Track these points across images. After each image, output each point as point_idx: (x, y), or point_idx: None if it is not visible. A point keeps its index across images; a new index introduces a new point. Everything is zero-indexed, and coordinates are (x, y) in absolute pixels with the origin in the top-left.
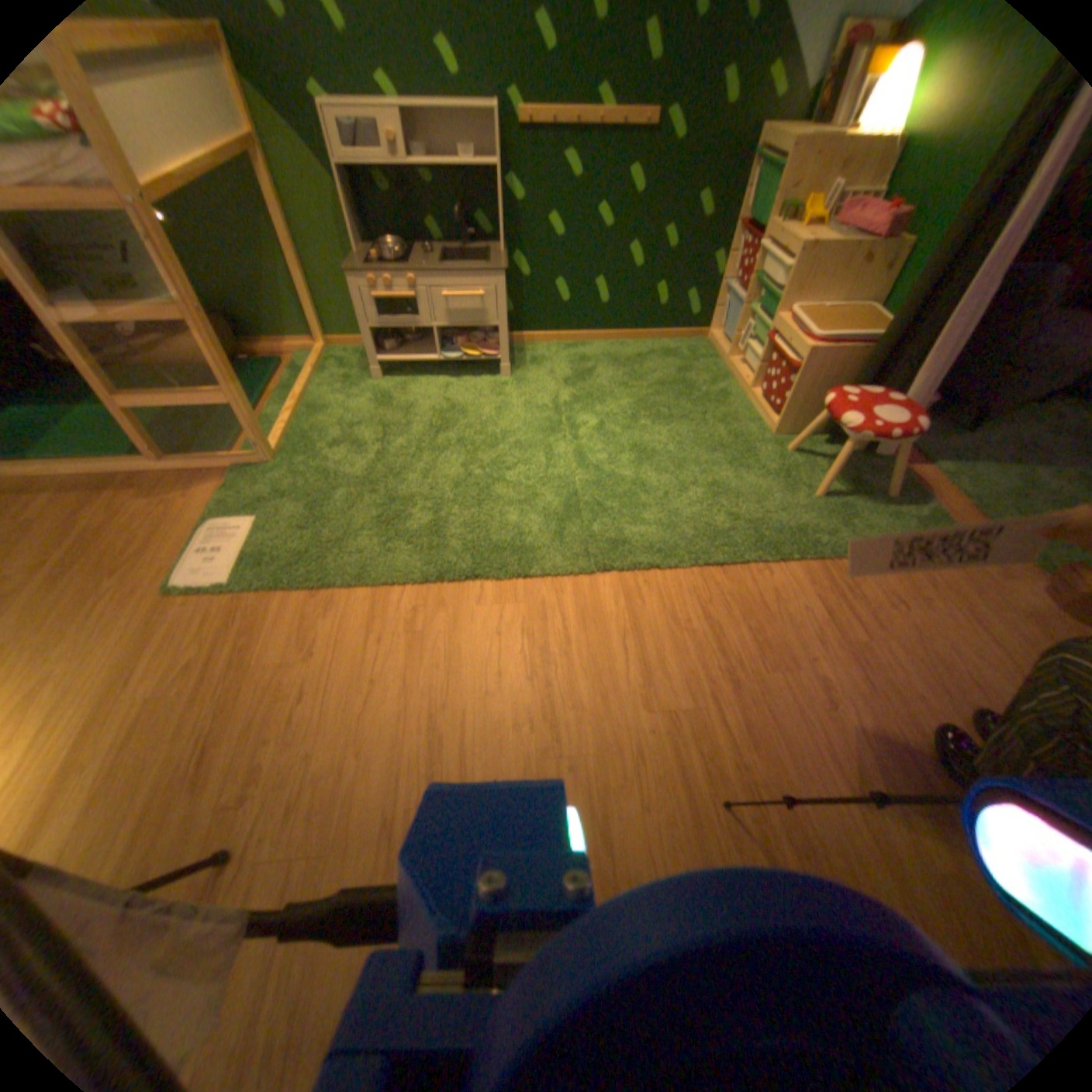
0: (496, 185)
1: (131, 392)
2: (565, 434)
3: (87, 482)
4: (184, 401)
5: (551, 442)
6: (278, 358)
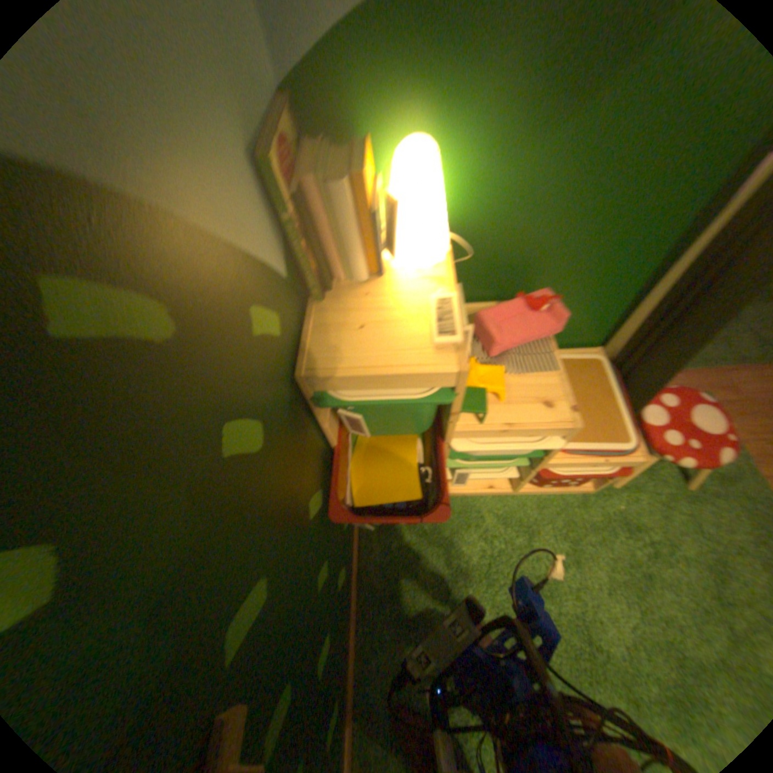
0: None
1: None
2: None
3: None
4: None
5: None
6: None
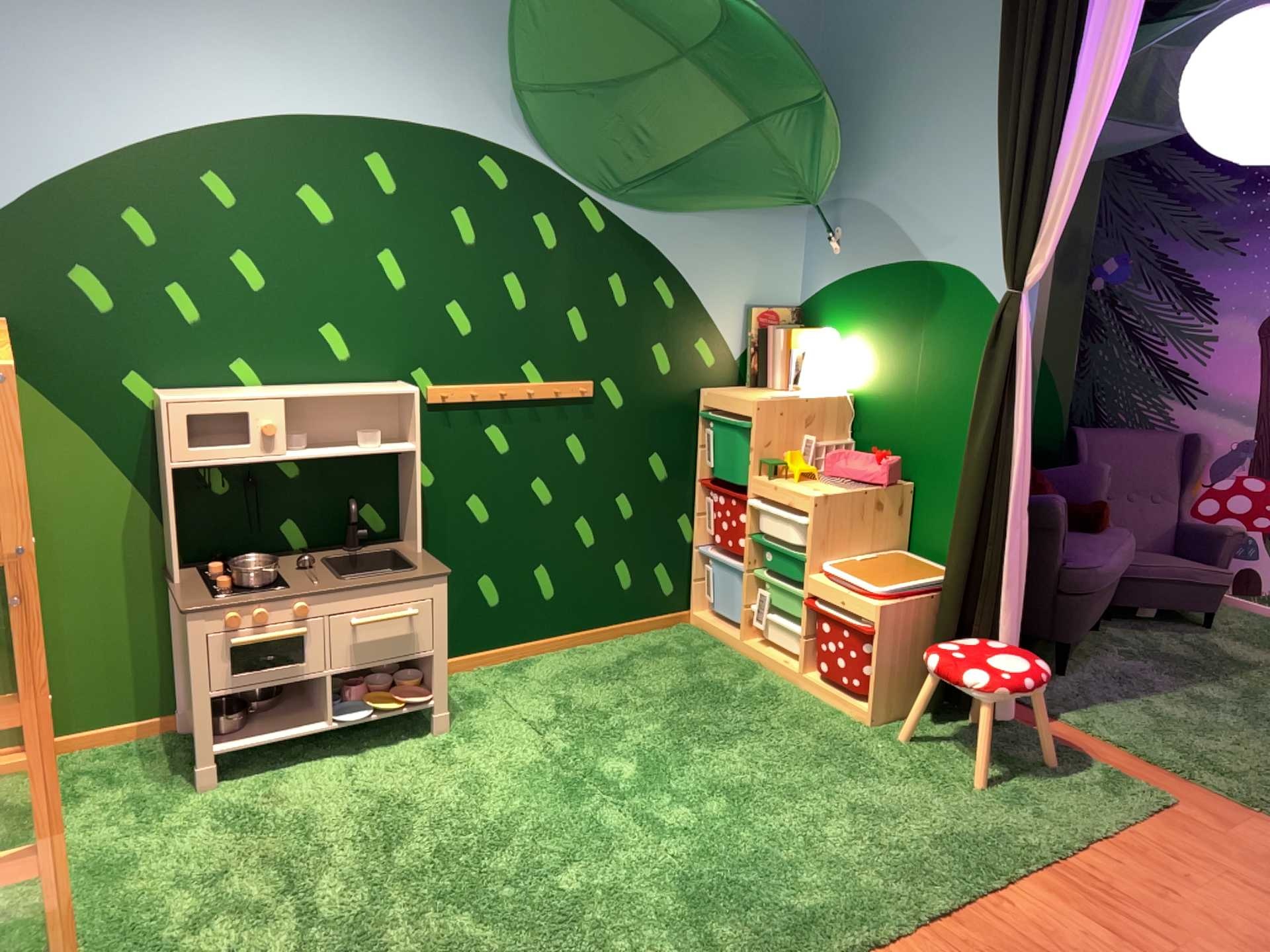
0: (401, 472)
1: None
2: (607, 789)
3: None
4: None
5: (597, 806)
6: None
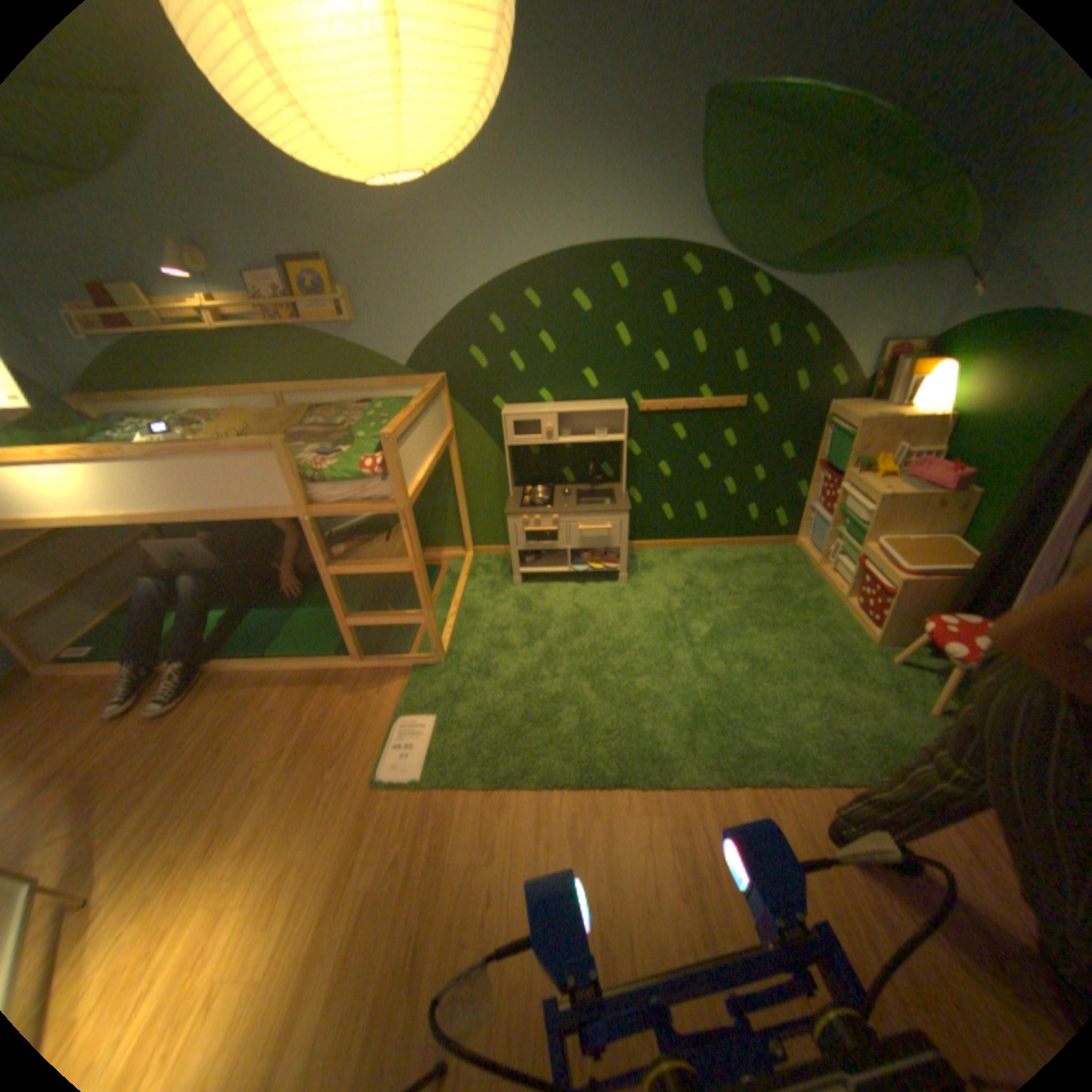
0: (620, 449)
1: (358, 615)
2: (683, 644)
3: (308, 679)
4: (393, 623)
5: (672, 652)
6: (439, 567)
